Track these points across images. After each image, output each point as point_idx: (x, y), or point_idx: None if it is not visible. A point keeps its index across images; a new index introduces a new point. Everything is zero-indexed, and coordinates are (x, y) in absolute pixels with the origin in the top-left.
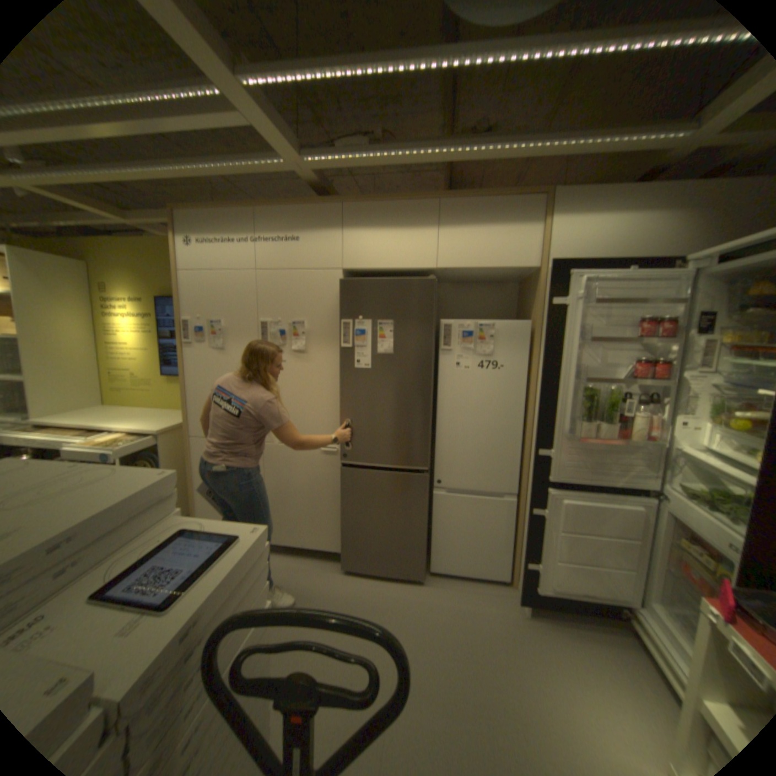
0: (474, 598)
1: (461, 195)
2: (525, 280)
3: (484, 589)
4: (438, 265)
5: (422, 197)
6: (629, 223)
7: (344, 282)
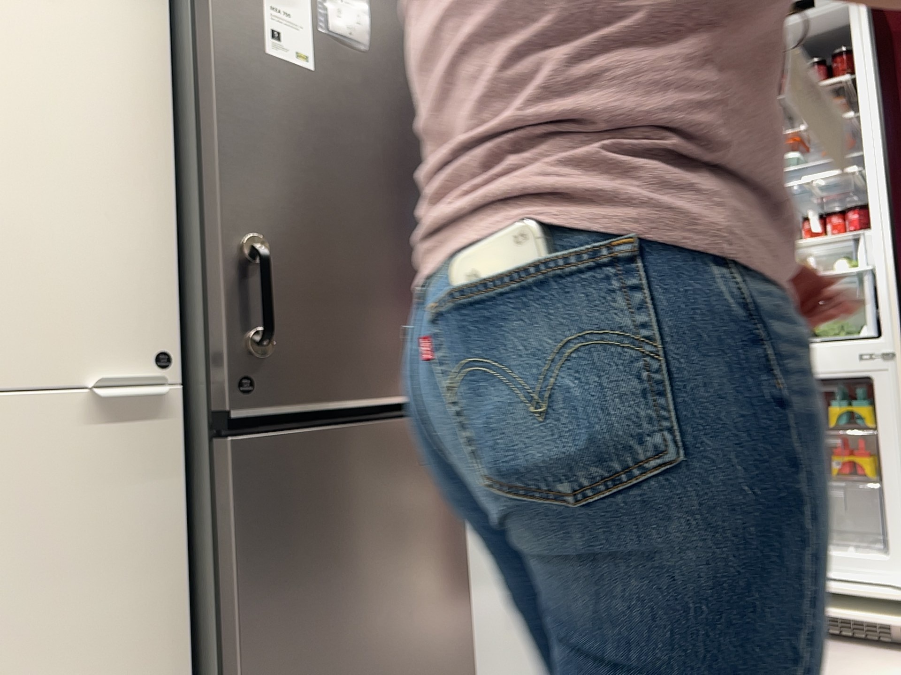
0: None
1: None
2: None
3: None
4: None
5: None
6: None
7: None
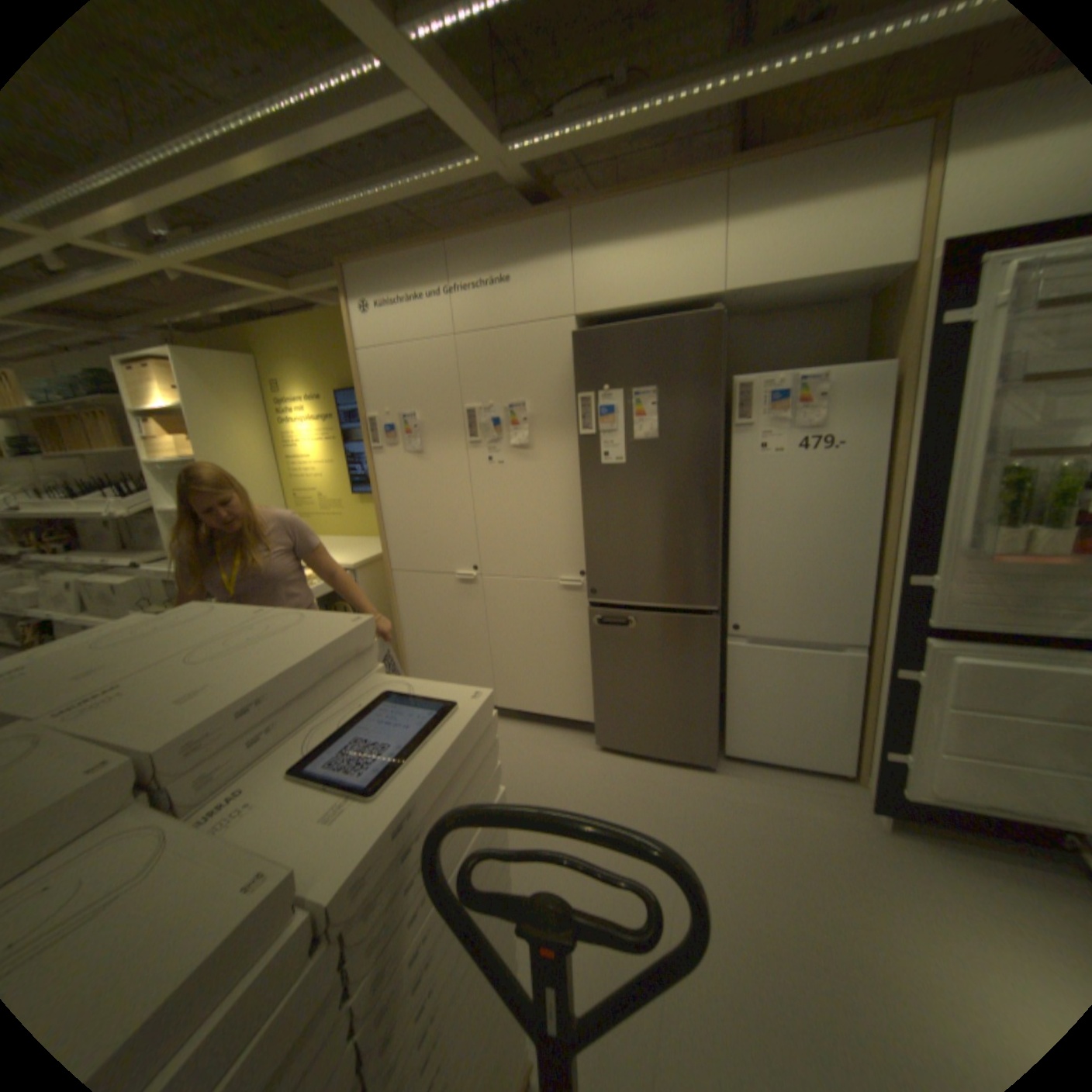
0: (796, 795)
1: (765, 156)
2: (884, 291)
3: (811, 785)
4: (727, 286)
5: (698, 173)
6: None
7: (579, 336)
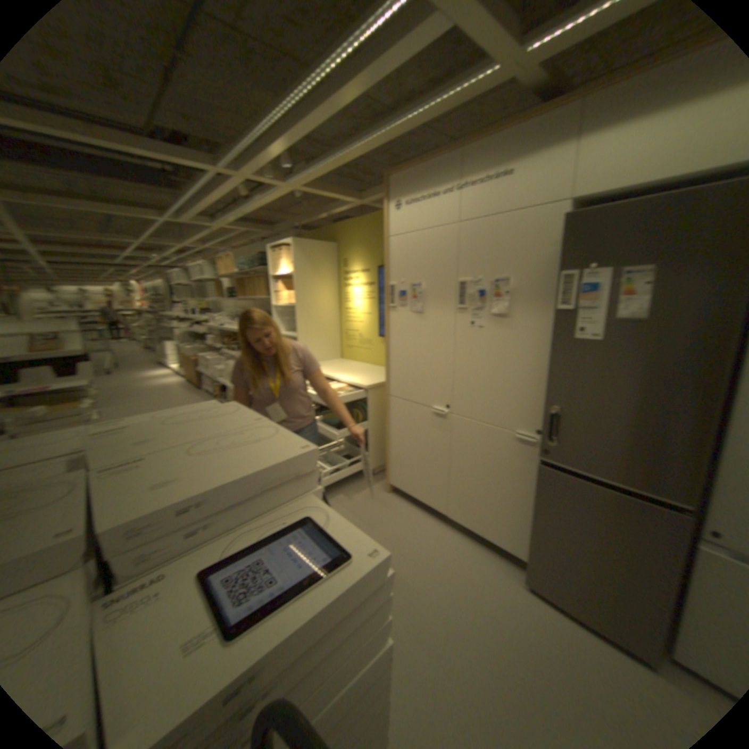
0: None
1: None
2: None
3: None
4: None
5: None
6: None
7: (574, 216)
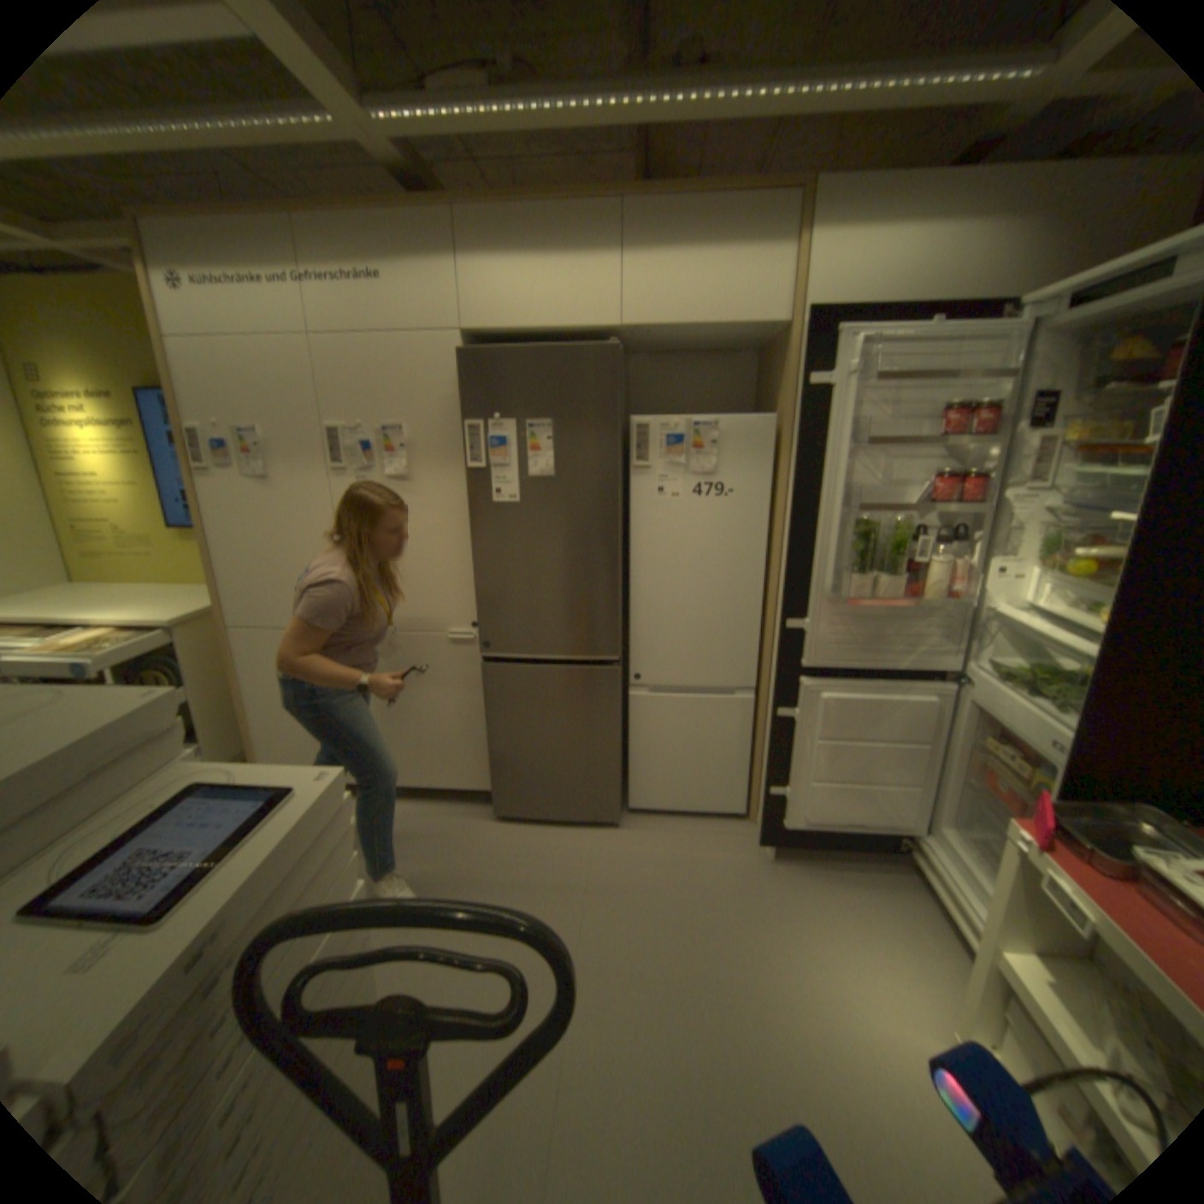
0: (693, 839)
1: (658, 190)
2: (767, 347)
3: (707, 826)
4: (623, 321)
5: (592, 194)
6: (934, 241)
7: (465, 354)
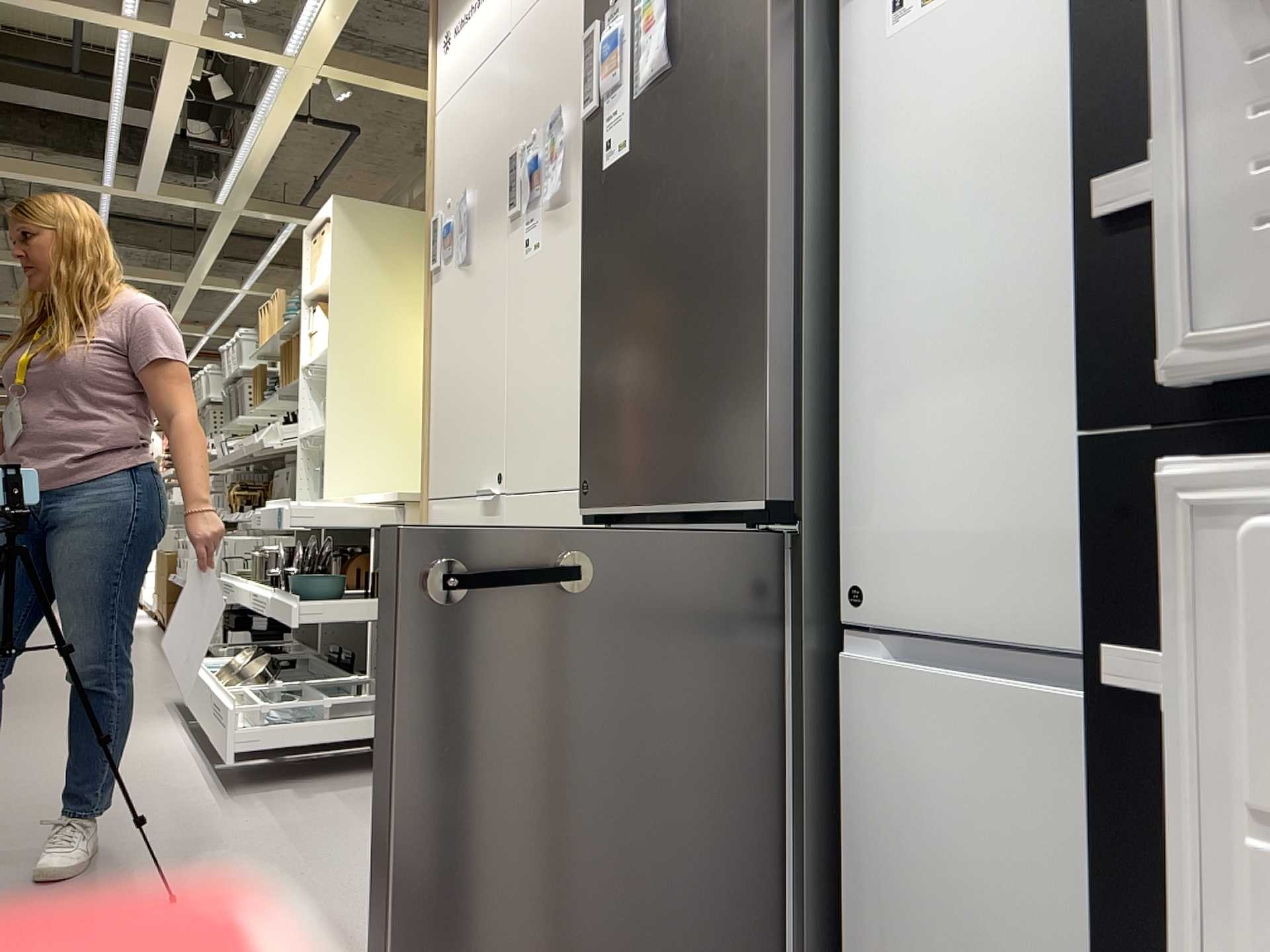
0: None
1: None
2: None
3: None
4: None
5: None
6: None
7: None
